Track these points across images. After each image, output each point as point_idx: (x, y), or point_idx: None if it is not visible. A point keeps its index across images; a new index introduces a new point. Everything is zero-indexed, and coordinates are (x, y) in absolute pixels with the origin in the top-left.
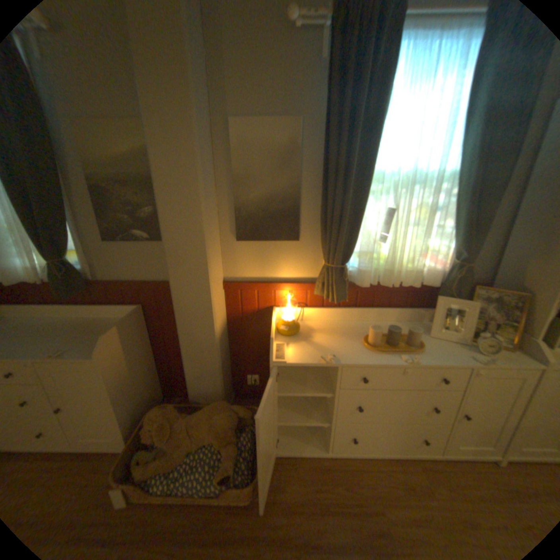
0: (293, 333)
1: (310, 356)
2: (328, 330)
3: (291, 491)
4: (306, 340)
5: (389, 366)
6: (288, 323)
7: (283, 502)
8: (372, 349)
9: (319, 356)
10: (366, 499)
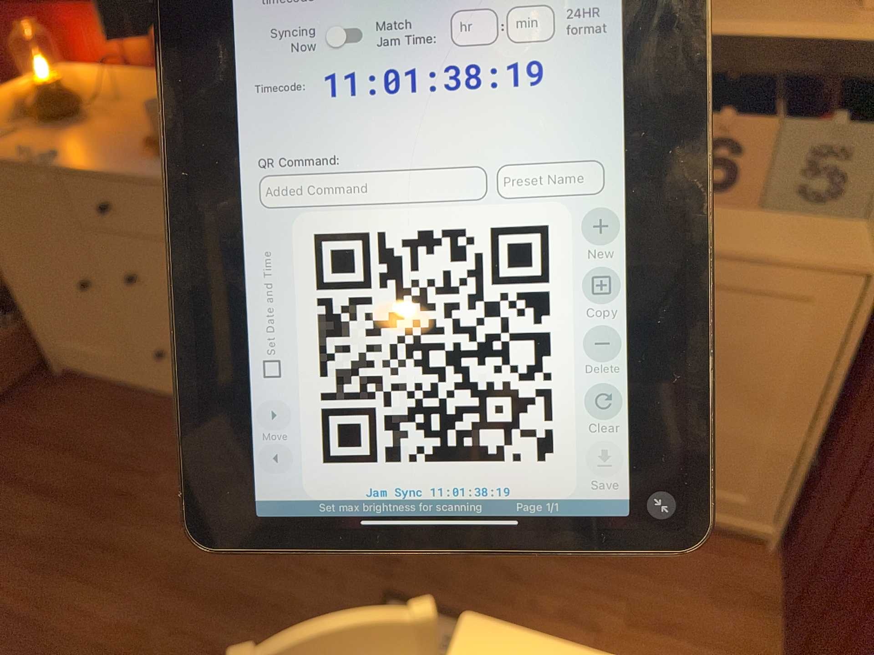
0: (49, 115)
1: (26, 152)
2: (138, 121)
3: (53, 413)
4: (68, 131)
5: (142, 182)
6: (43, 94)
7: (28, 422)
8: (153, 154)
9: (41, 154)
10: (153, 450)
